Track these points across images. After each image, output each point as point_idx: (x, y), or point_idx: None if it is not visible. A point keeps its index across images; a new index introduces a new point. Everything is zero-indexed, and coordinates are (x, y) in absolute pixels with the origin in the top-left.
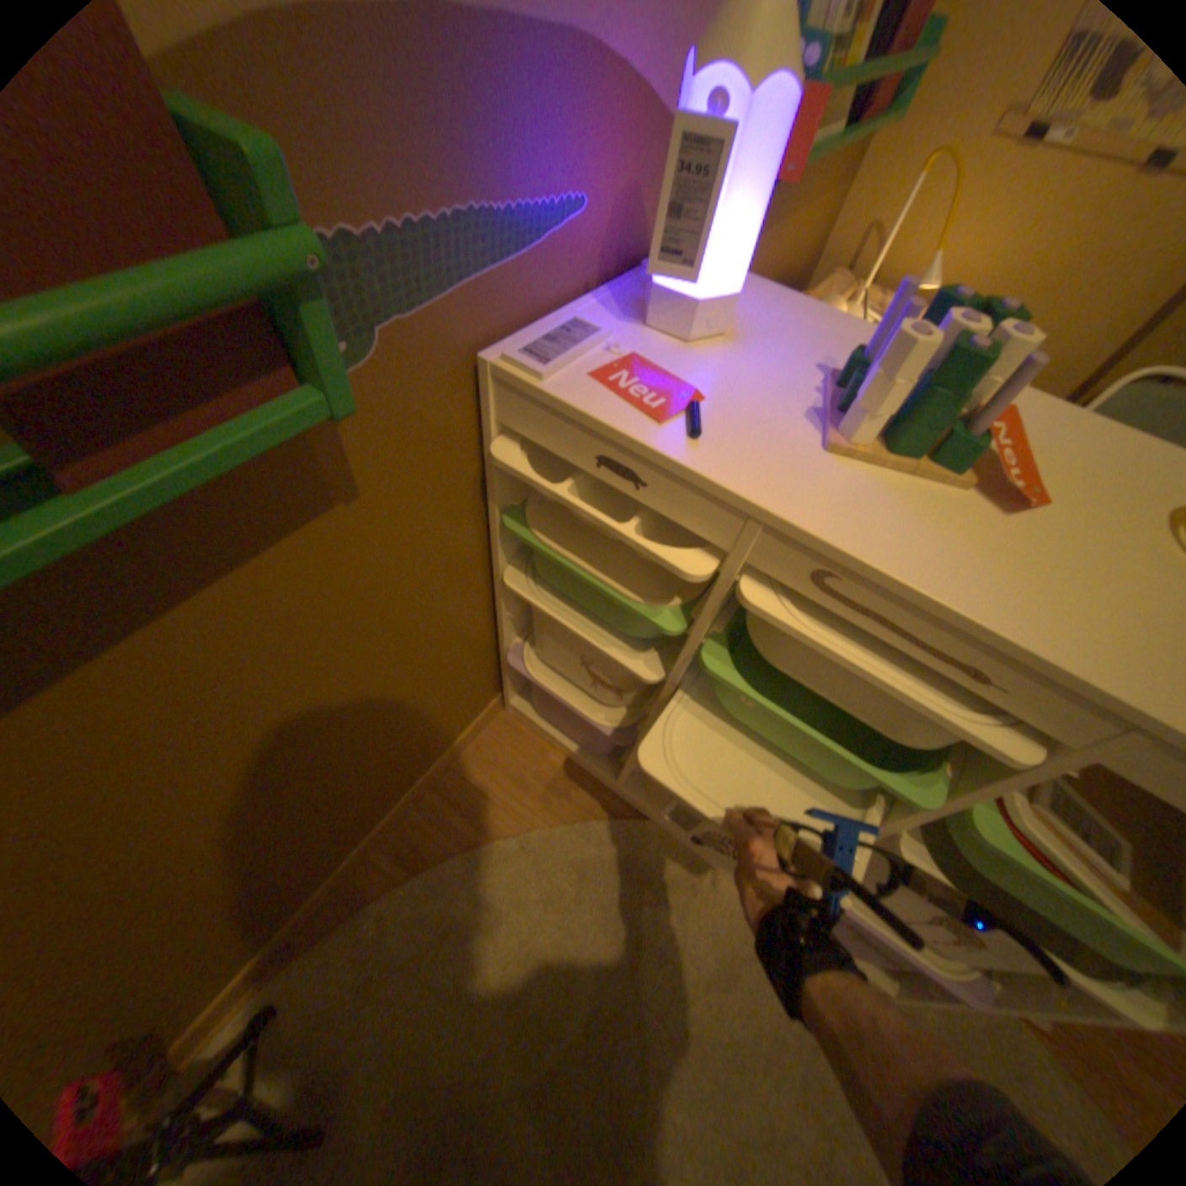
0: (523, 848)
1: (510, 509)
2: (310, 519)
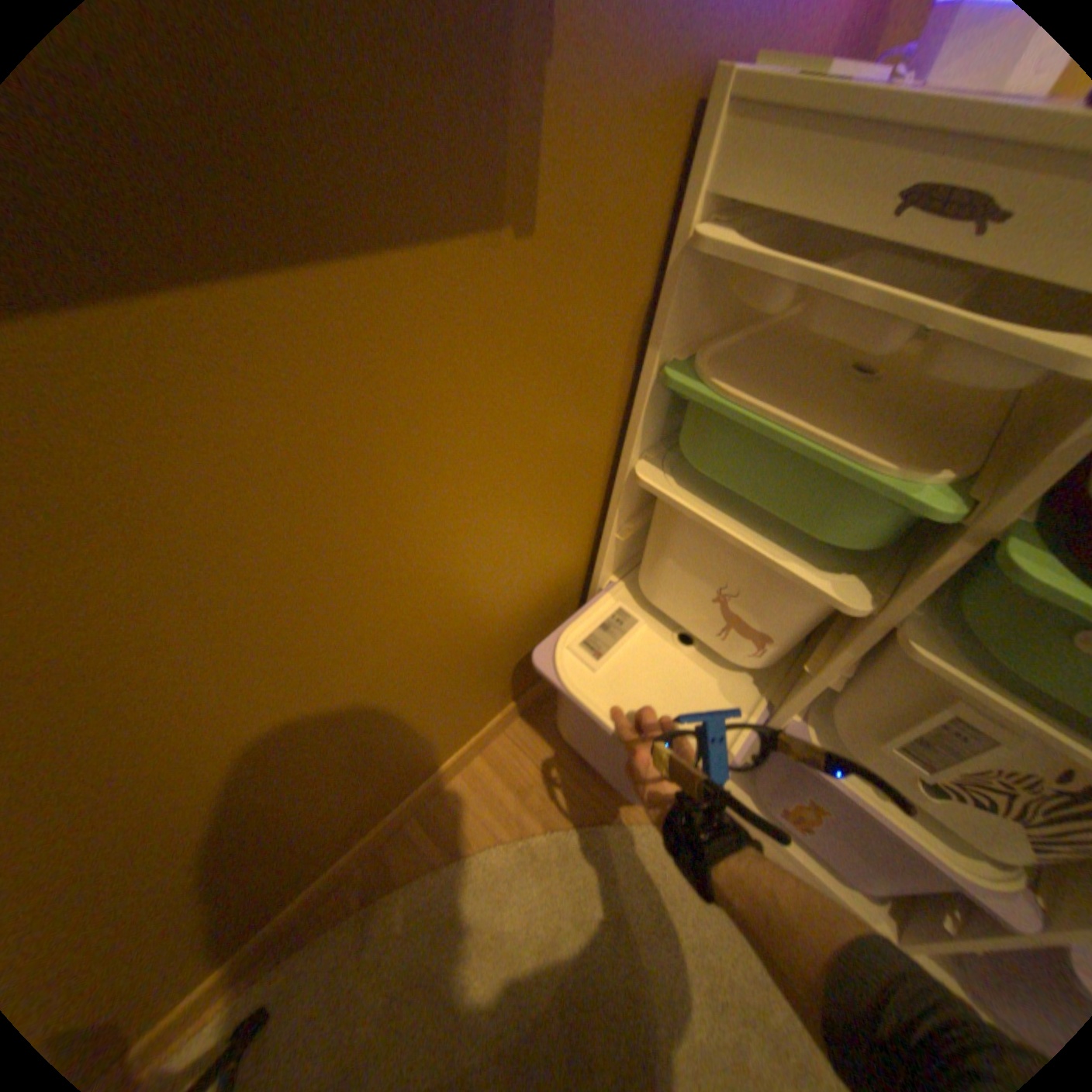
0: (589, 846)
1: (671, 363)
2: (472, 227)
